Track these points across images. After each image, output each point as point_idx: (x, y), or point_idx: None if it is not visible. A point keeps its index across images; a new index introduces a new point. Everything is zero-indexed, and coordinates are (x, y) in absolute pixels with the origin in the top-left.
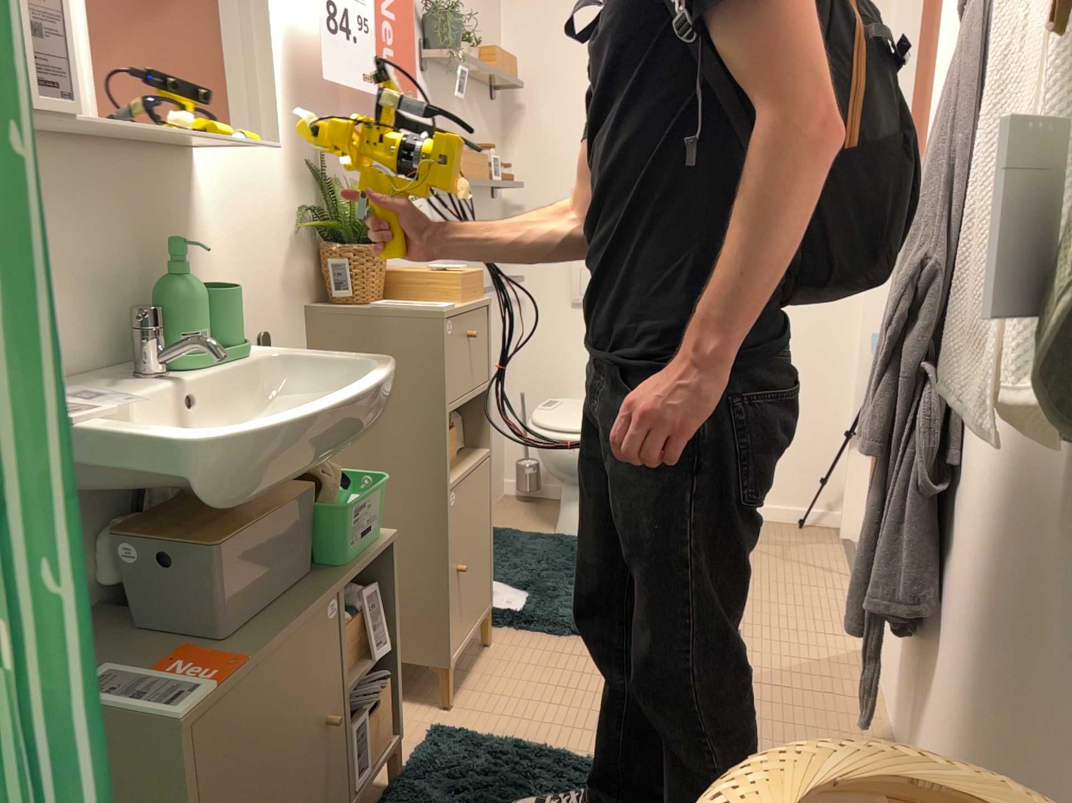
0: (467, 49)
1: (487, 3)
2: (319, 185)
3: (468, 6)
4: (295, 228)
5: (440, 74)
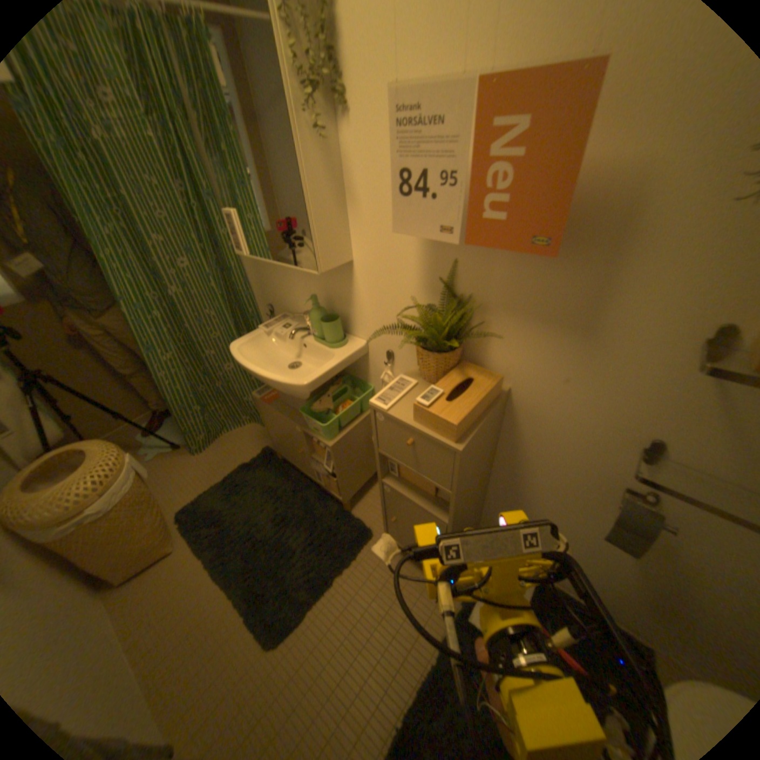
0: None
1: None
2: (446, 294)
3: None
4: (400, 312)
5: None
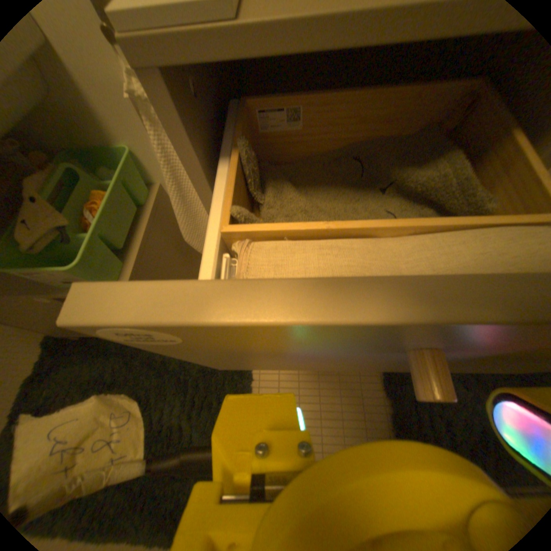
0: None
1: None
2: None
3: None
4: None
5: None
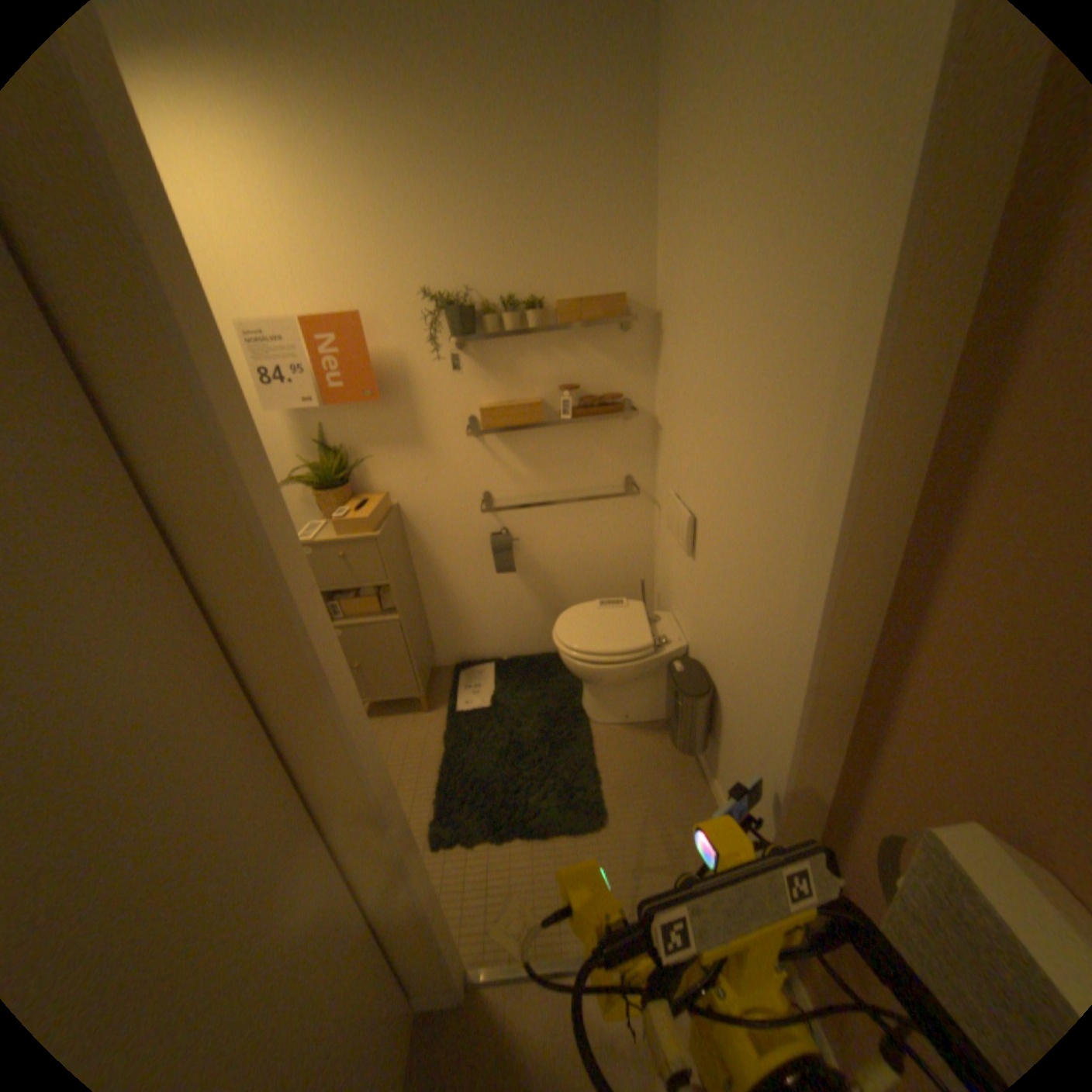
0: (512, 314)
1: (611, 234)
2: (323, 451)
3: (558, 256)
4: (289, 479)
5: (493, 340)
